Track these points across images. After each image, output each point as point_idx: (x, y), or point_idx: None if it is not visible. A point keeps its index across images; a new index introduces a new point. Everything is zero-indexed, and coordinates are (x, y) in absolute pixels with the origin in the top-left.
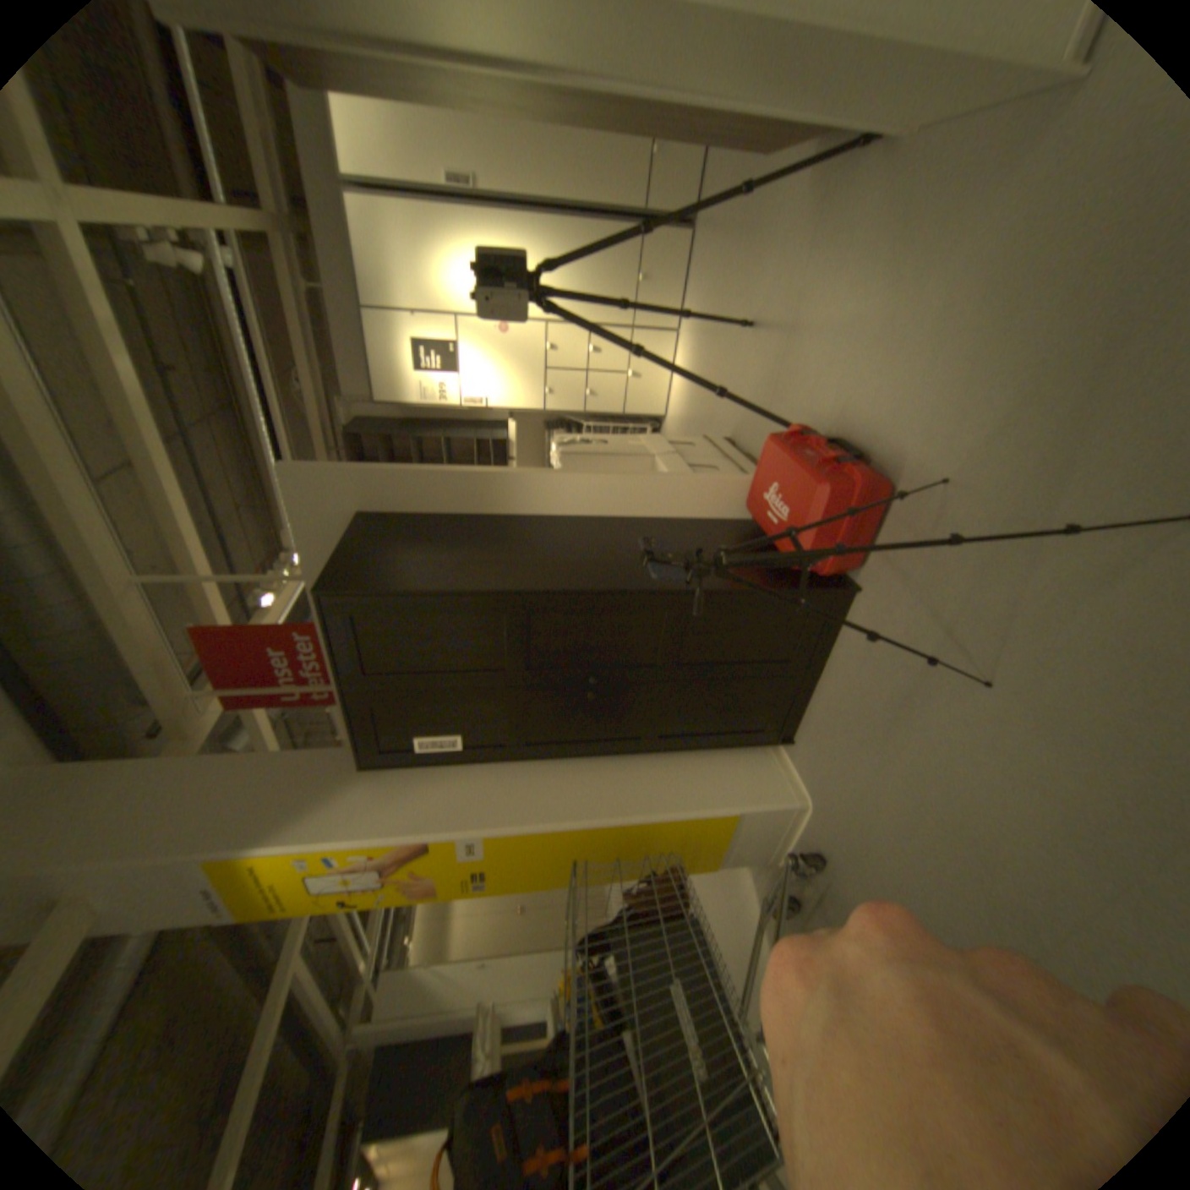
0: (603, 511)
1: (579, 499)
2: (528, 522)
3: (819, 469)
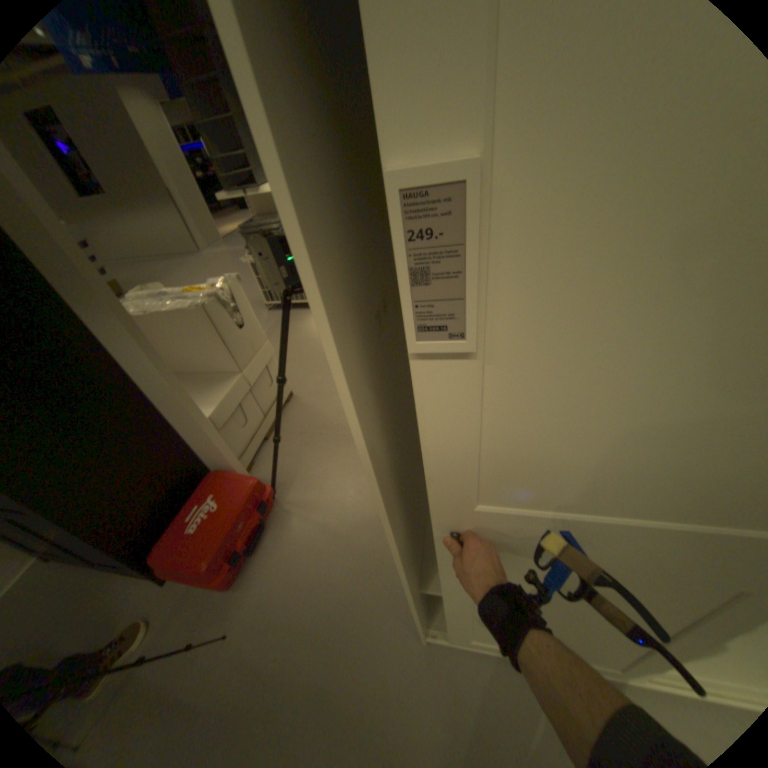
0: (137, 383)
1: (130, 365)
2: (66, 335)
3: (217, 549)
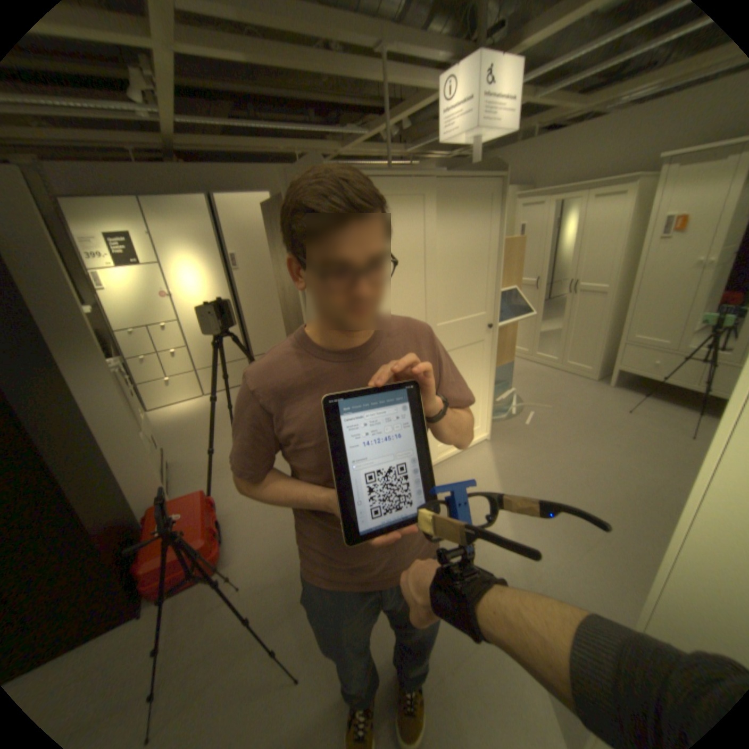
0: (93, 424)
1: (96, 404)
2: (58, 377)
3: (203, 530)
